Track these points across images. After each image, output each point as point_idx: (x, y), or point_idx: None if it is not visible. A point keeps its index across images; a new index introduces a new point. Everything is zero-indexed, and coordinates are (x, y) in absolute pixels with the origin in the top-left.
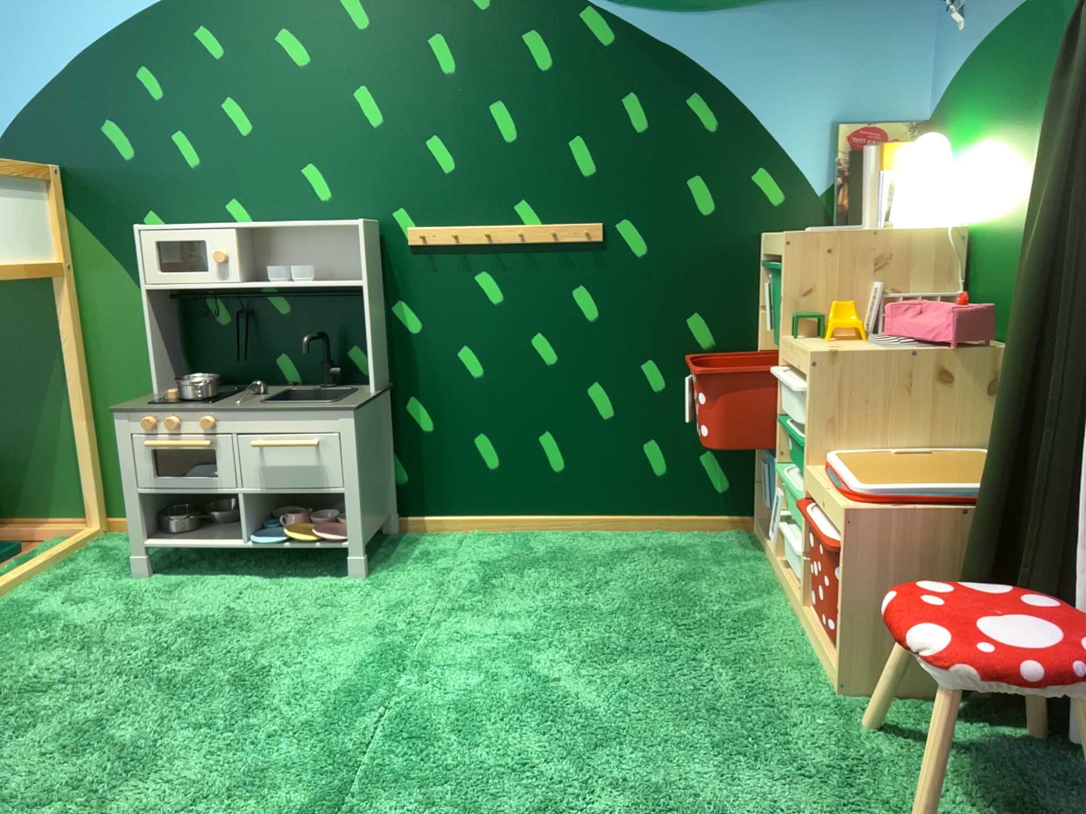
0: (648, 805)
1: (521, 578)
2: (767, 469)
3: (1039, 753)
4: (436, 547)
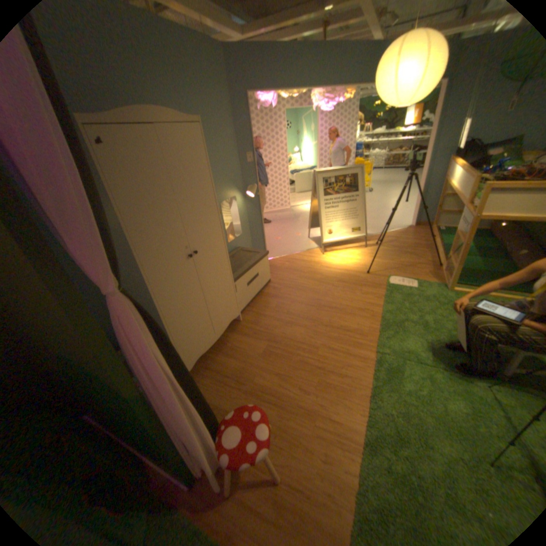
0: (430, 428)
1: None
2: None
3: None
4: None
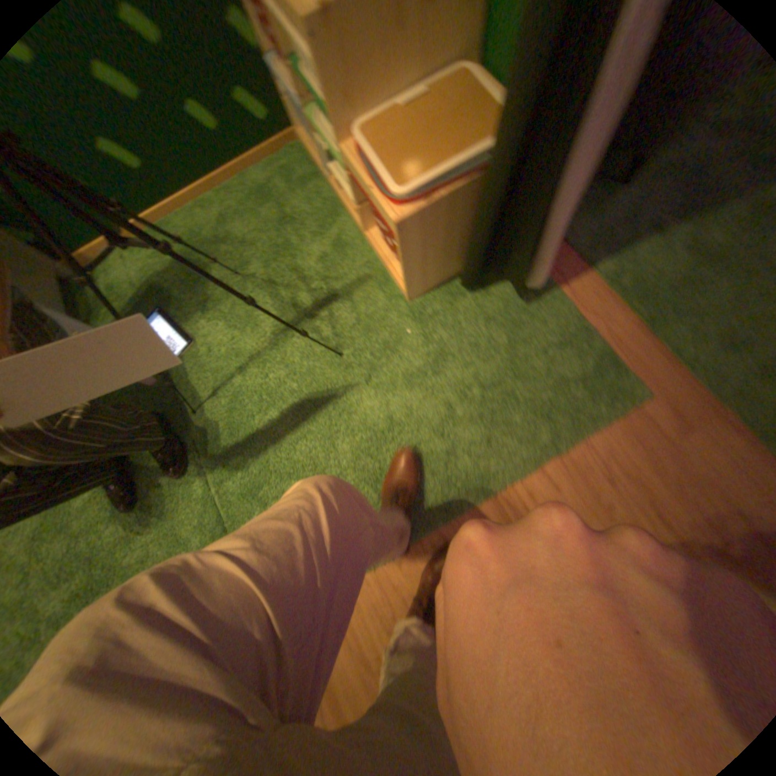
0: (351, 440)
1: (183, 281)
2: (288, 101)
3: (504, 298)
4: (107, 275)
